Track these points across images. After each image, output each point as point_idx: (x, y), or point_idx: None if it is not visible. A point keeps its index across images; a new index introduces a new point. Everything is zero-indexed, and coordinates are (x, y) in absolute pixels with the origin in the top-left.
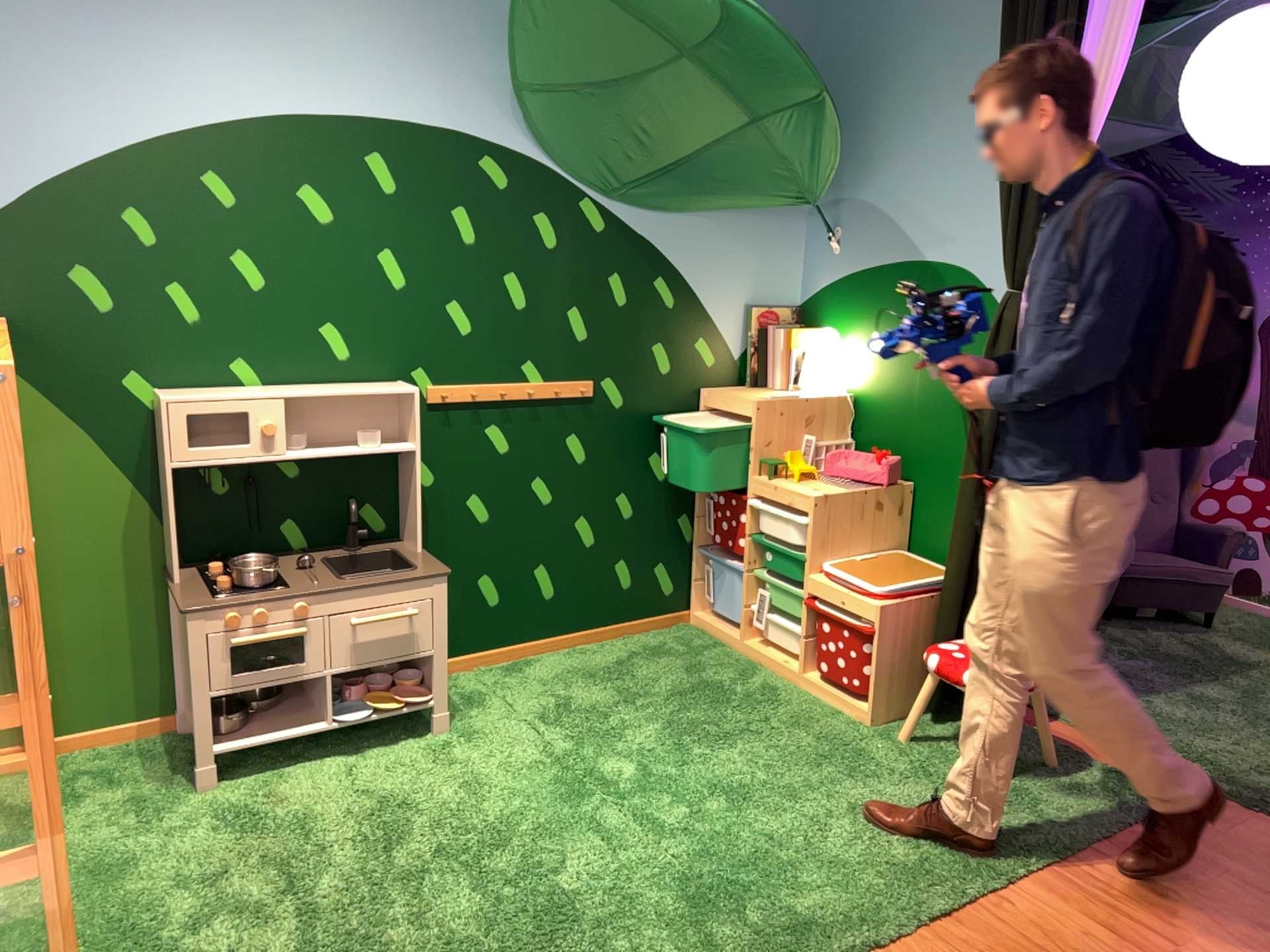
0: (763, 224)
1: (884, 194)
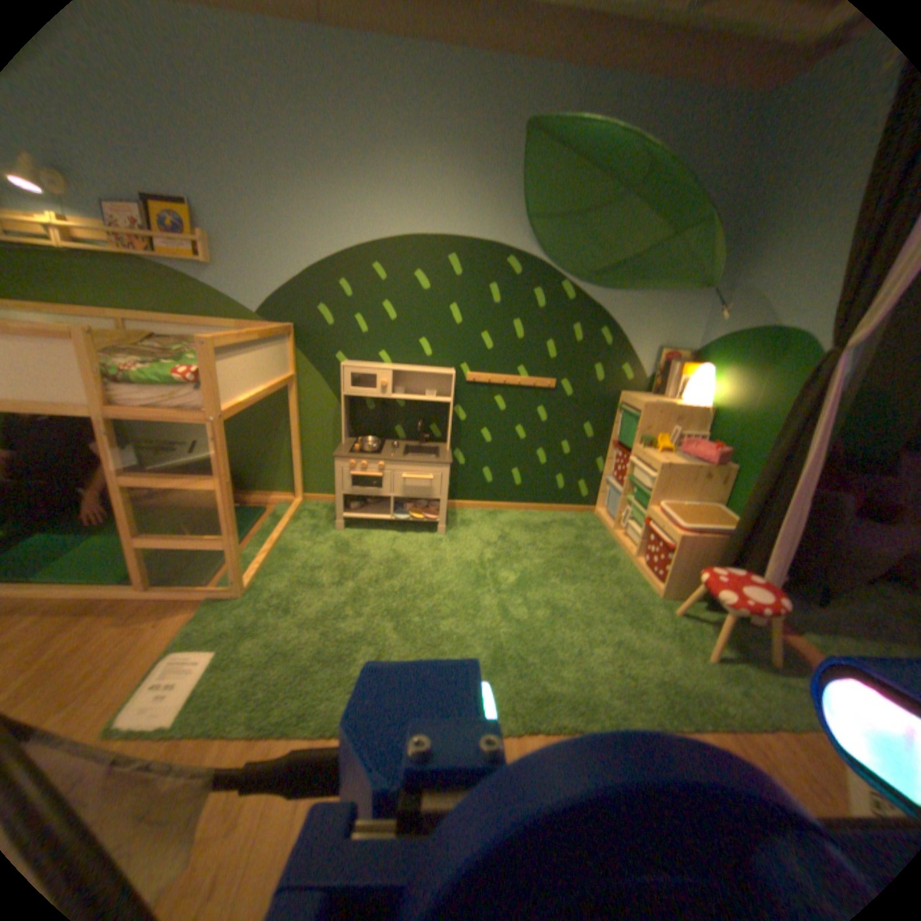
0: (681, 295)
1: (767, 274)
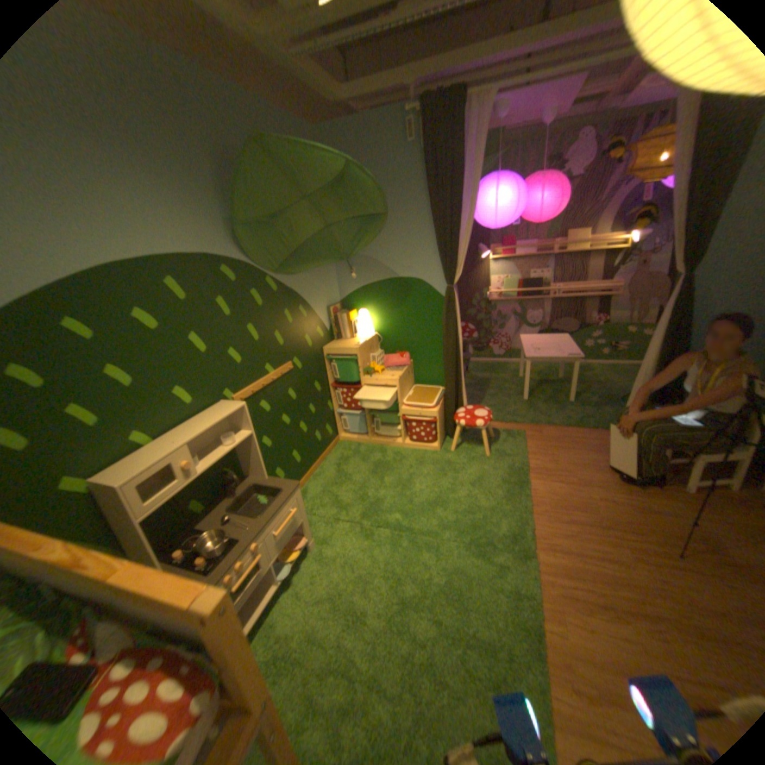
0: (324, 269)
1: (376, 250)
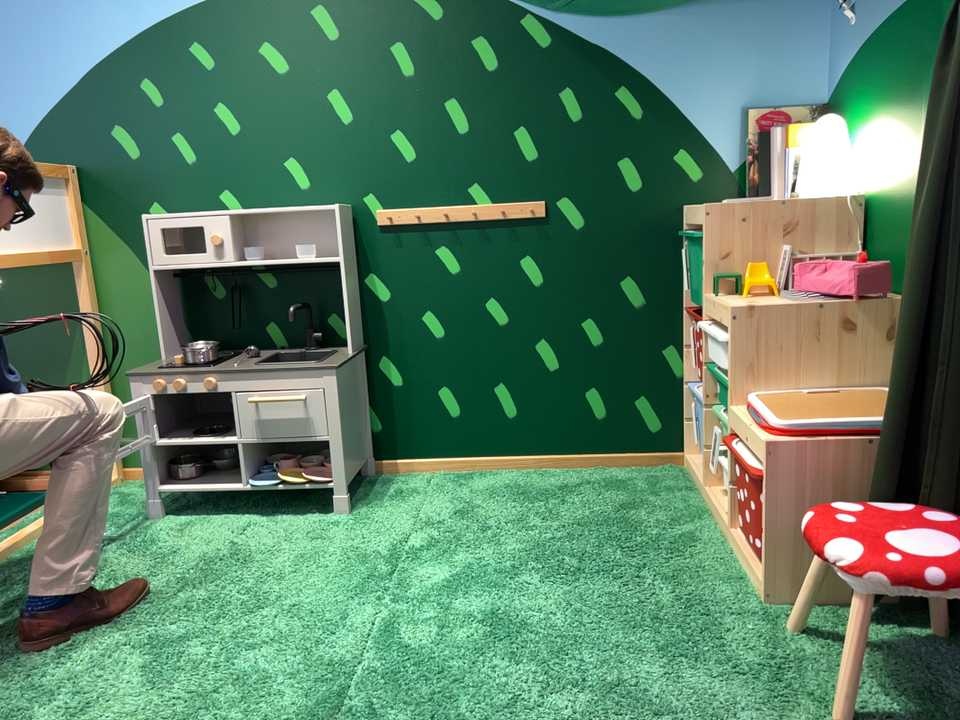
0: (766, 5)
1: None
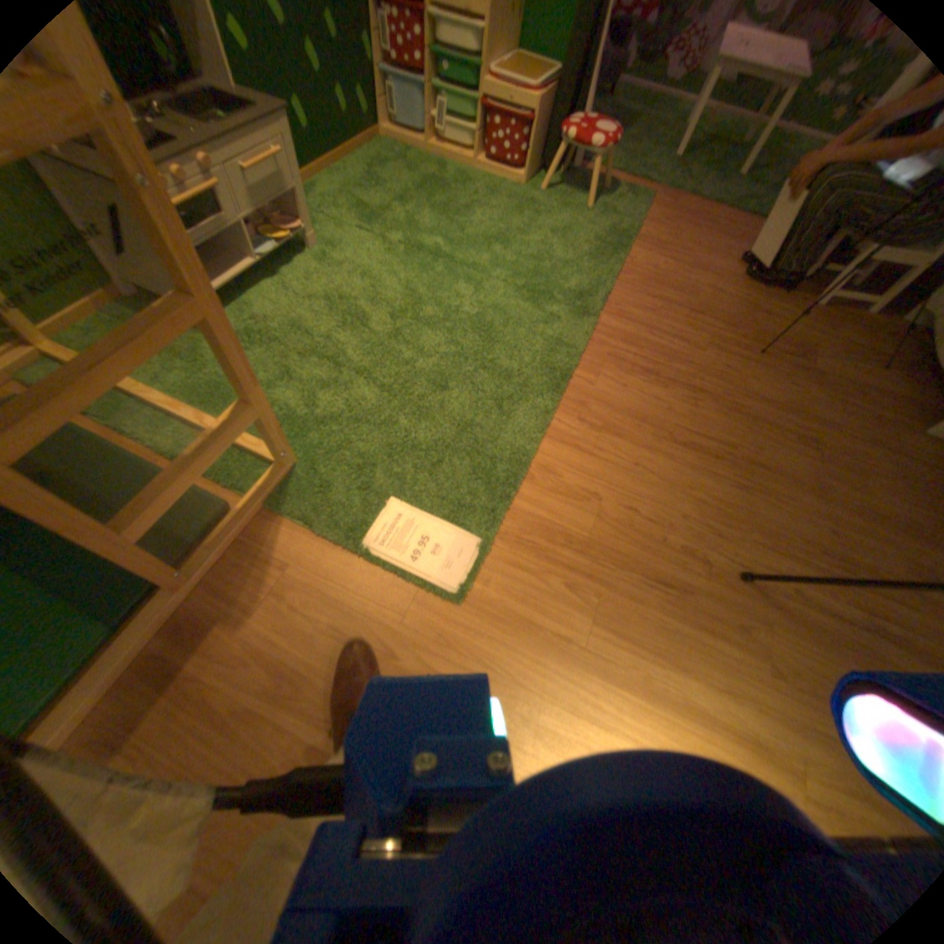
0: None
1: None
